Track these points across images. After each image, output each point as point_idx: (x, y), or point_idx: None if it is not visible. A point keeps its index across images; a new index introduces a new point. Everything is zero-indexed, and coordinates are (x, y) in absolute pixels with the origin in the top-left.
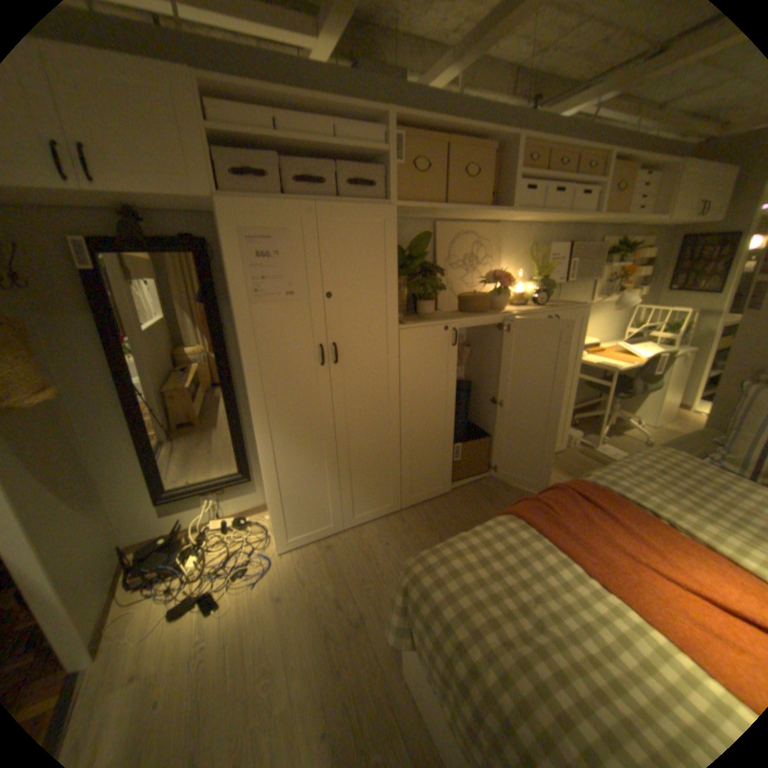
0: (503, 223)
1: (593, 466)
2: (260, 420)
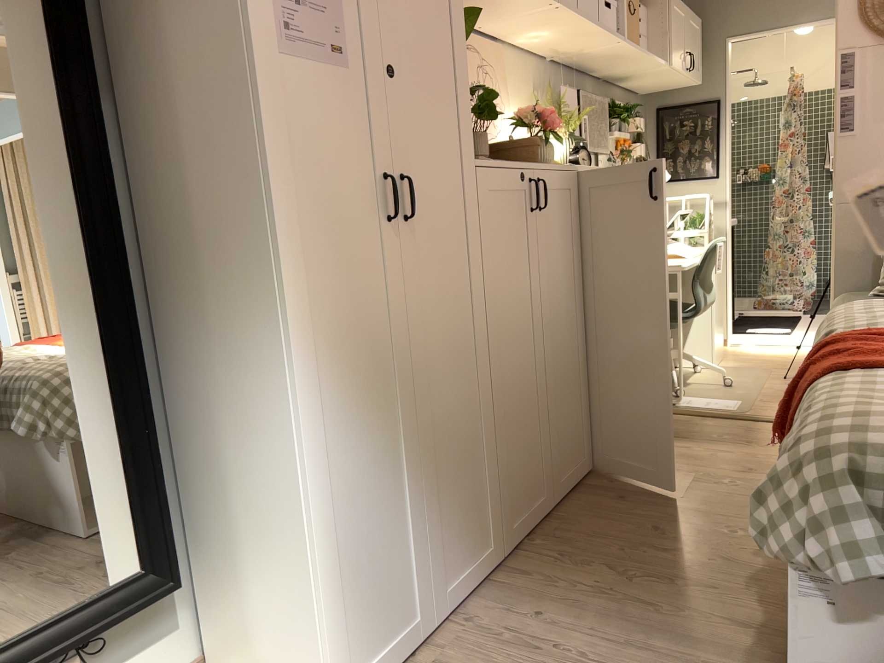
0: (501, 44)
1: (698, 421)
2: (293, 347)
